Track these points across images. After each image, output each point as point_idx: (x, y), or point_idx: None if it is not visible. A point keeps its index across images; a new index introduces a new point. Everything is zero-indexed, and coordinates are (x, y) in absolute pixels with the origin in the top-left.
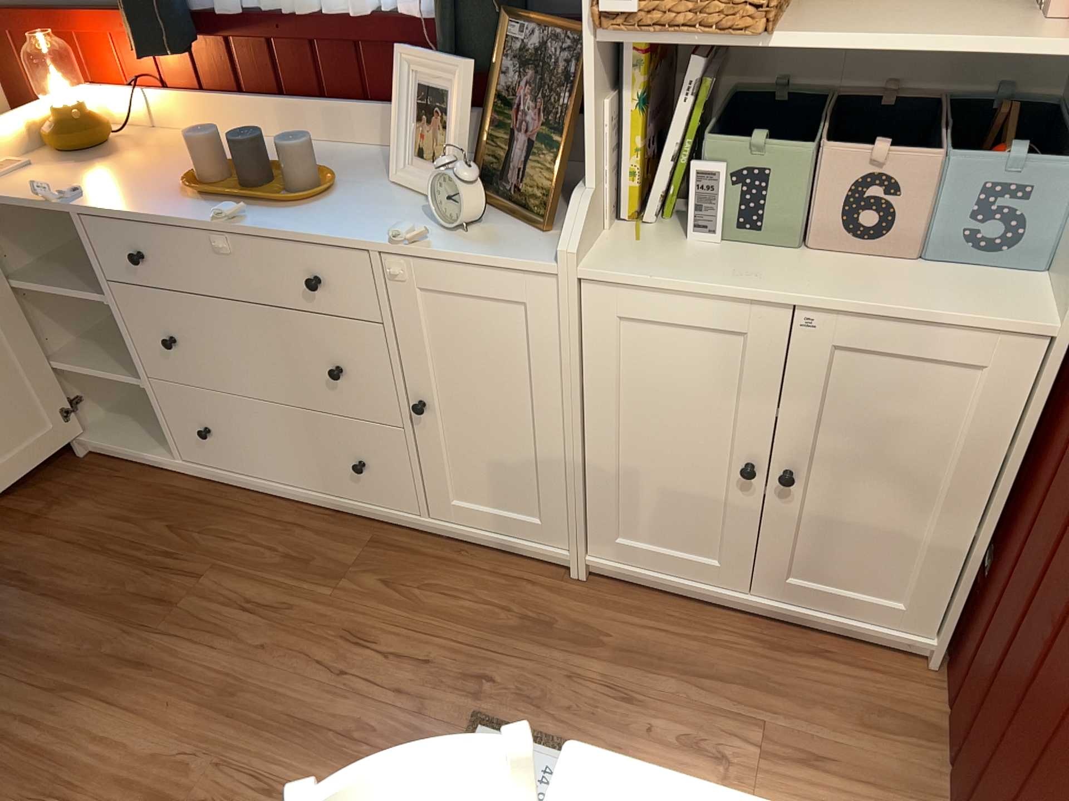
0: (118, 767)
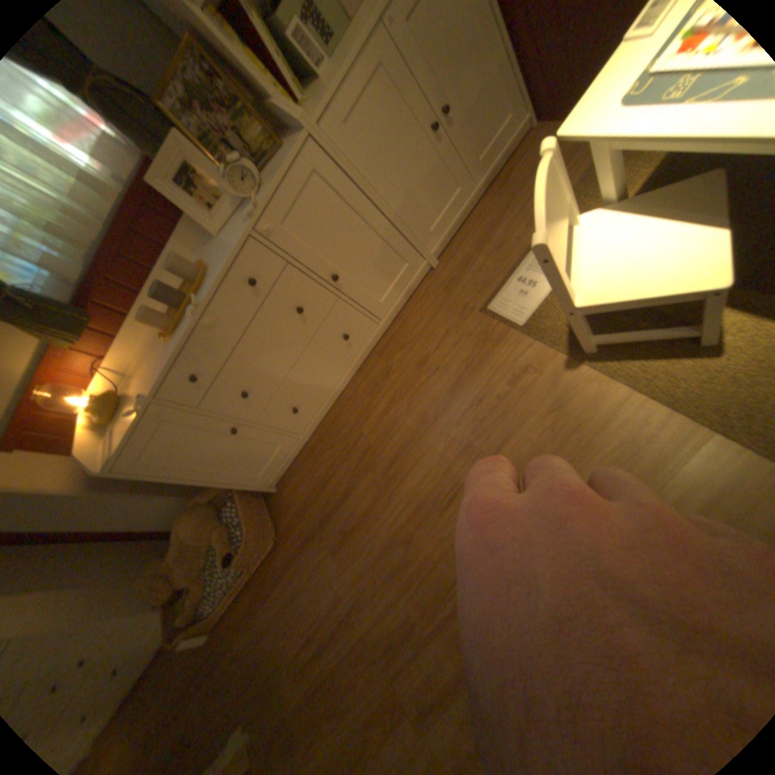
0: (438, 473)
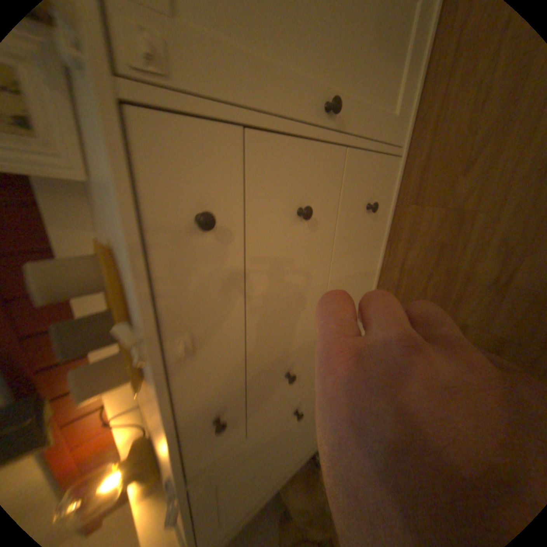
0: None
